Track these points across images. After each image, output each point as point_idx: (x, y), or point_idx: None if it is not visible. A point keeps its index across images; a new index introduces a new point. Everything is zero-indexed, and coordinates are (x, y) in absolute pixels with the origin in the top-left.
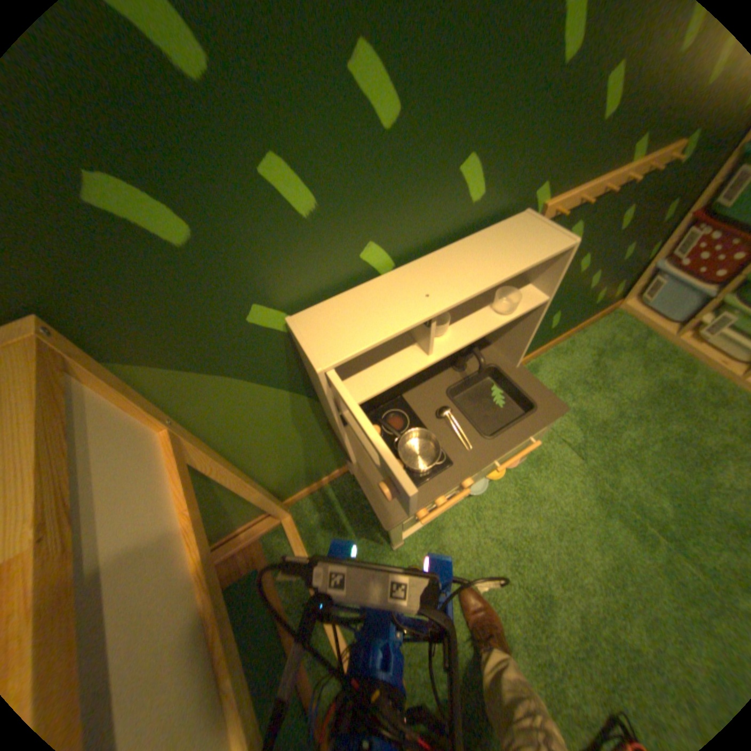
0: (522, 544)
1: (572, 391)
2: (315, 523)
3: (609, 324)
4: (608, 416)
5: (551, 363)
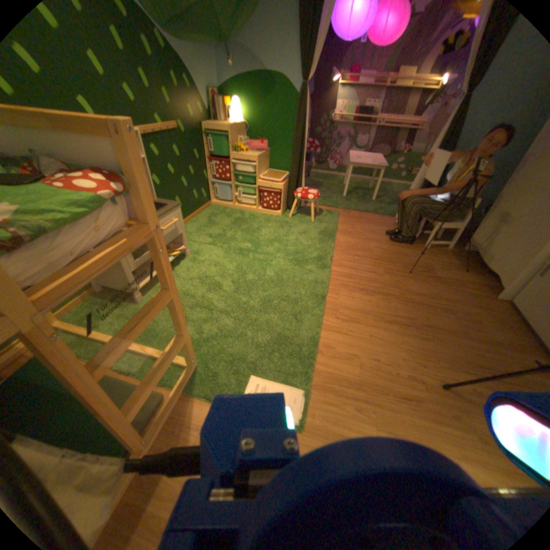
0: (198, 275)
1: (200, 229)
2: (76, 318)
3: (207, 209)
4: (217, 231)
5: (188, 224)
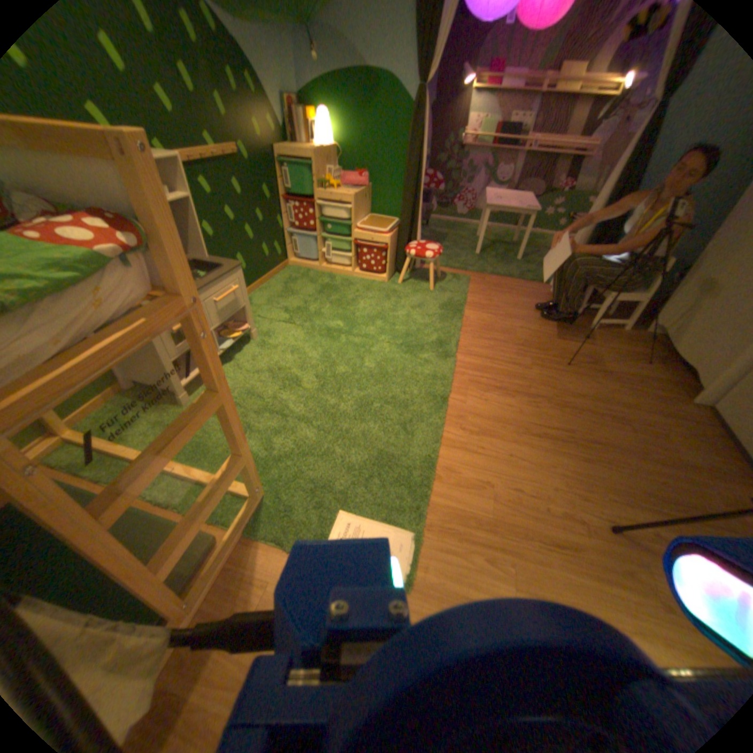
0: (268, 366)
1: (273, 301)
2: (96, 426)
3: (282, 271)
4: (296, 304)
5: (255, 294)
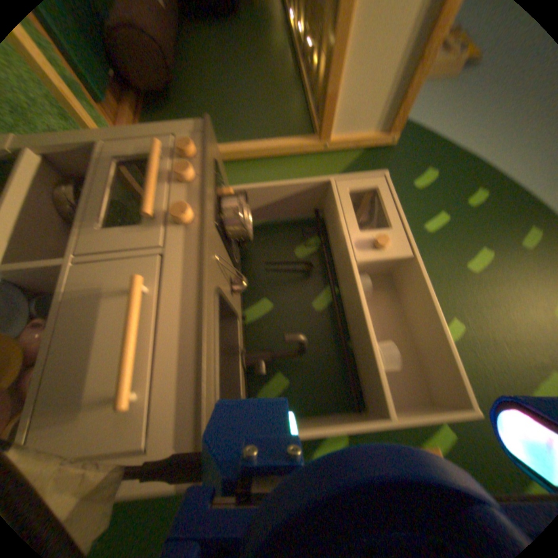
0: None
1: None
2: None
3: None
4: None
5: None
